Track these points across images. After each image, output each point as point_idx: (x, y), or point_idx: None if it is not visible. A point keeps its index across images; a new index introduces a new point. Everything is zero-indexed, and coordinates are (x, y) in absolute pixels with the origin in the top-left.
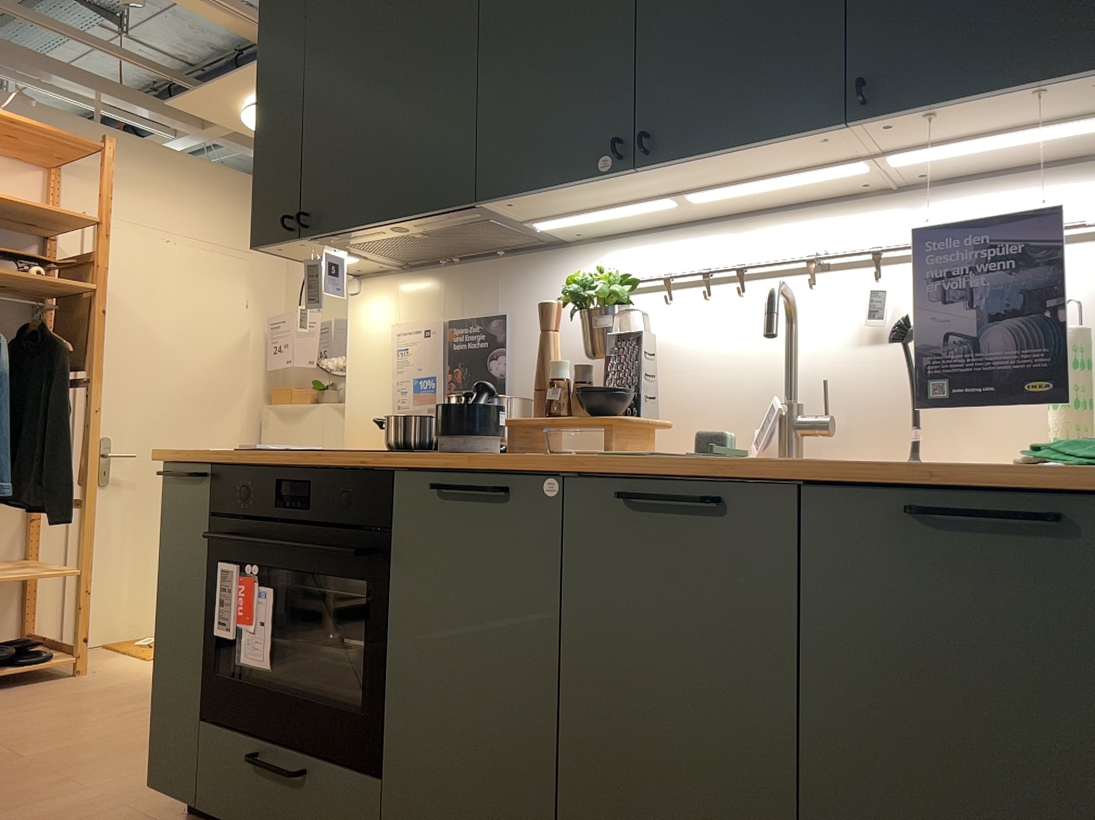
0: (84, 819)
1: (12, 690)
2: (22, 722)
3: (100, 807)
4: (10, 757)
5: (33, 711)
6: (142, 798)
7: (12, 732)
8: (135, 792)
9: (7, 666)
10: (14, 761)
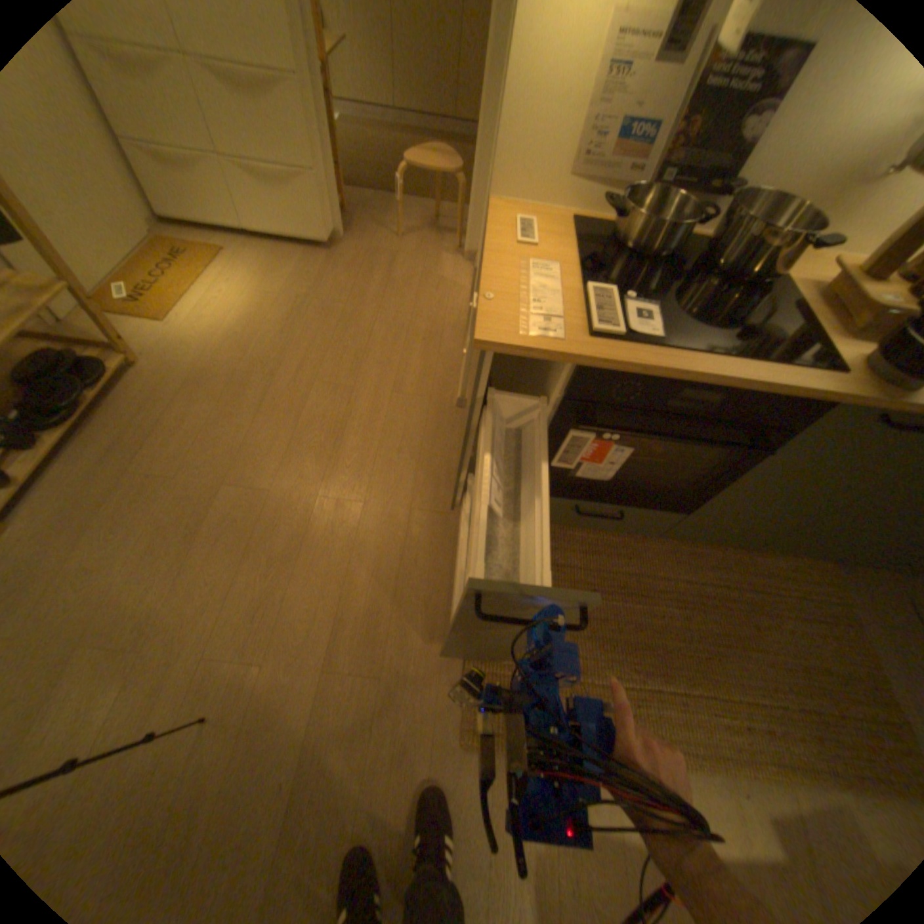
0: (406, 532)
1: (109, 408)
2: (195, 449)
3: (399, 517)
4: (258, 495)
5: (182, 433)
6: (408, 496)
7: (209, 465)
8: (397, 492)
9: (78, 392)
10: (270, 499)
